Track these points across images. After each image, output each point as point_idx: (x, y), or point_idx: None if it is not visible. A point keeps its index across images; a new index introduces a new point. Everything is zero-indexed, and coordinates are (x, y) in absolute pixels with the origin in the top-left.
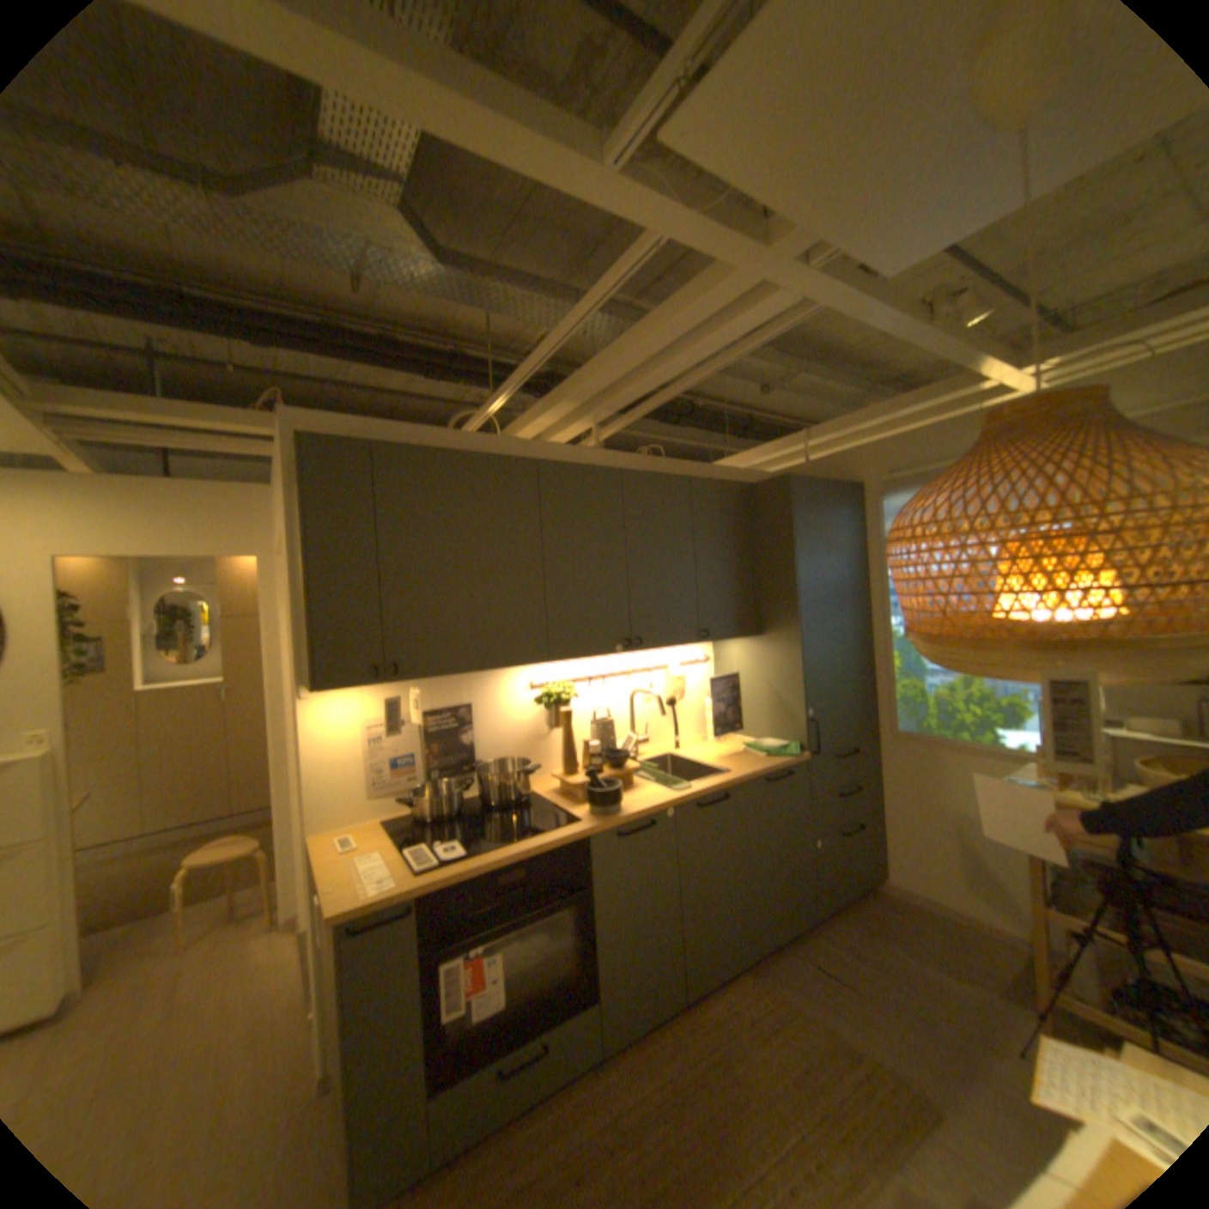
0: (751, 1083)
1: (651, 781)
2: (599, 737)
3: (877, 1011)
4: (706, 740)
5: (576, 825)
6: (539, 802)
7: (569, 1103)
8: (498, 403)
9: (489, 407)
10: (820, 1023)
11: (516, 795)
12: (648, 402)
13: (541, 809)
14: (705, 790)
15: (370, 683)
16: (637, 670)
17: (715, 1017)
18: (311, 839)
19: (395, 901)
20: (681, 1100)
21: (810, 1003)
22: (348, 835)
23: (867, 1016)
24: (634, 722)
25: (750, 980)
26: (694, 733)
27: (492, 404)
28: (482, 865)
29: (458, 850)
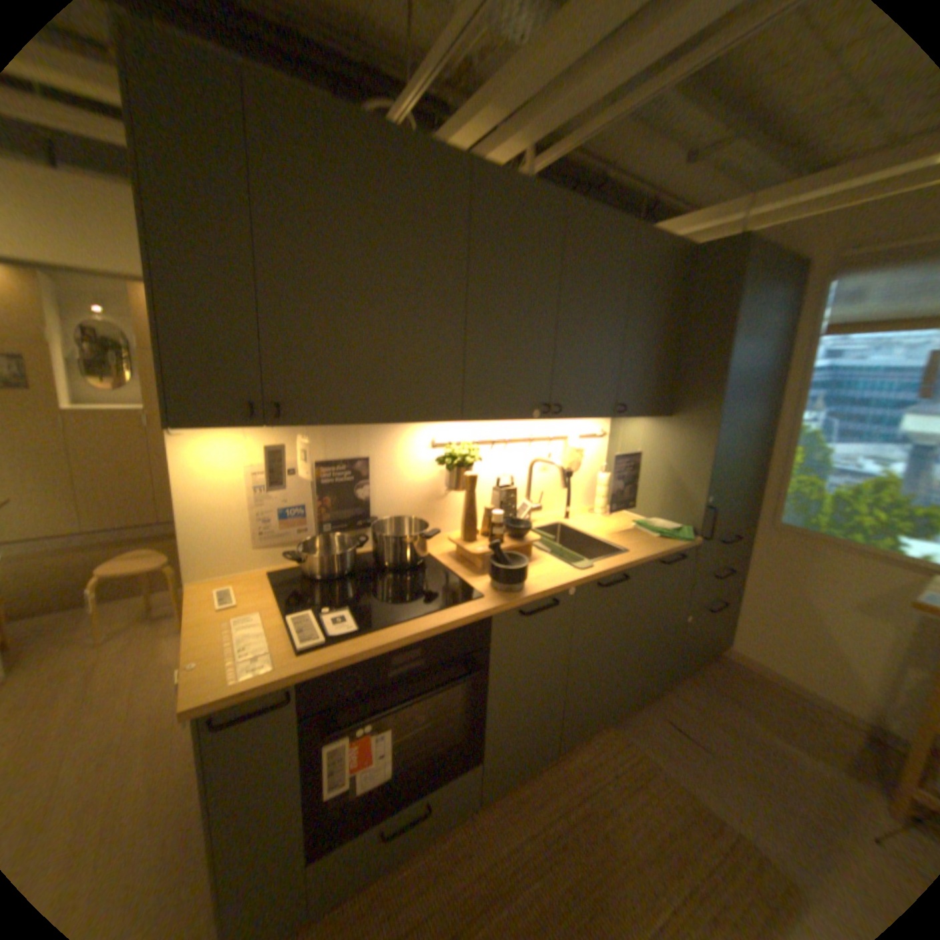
0: (620, 842)
1: (549, 553)
2: (496, 501)
3: (731, 776)
4: (593, 512)
5: (479, 601)
6: (435, 564)
7: (446, 845)
8: (423, 81)
9: (410, 90)
10: (679, 783)
11: (411, 556)
12: (606, 112)
13: (438, 574)
14: (607, 570)
15: (246, 423)
16: (538, 438)
17: (581, 765)
18: (189, 584)
19: (270, 688)
20: (553, 853)
21: (669, 760)
22: (230, 585)
23: (723, 780)
24: (530, 489)
25: (612, 731)
26: (581, 503)
27: (415, 84)
28: (375, 644)
29: (348, 621)
